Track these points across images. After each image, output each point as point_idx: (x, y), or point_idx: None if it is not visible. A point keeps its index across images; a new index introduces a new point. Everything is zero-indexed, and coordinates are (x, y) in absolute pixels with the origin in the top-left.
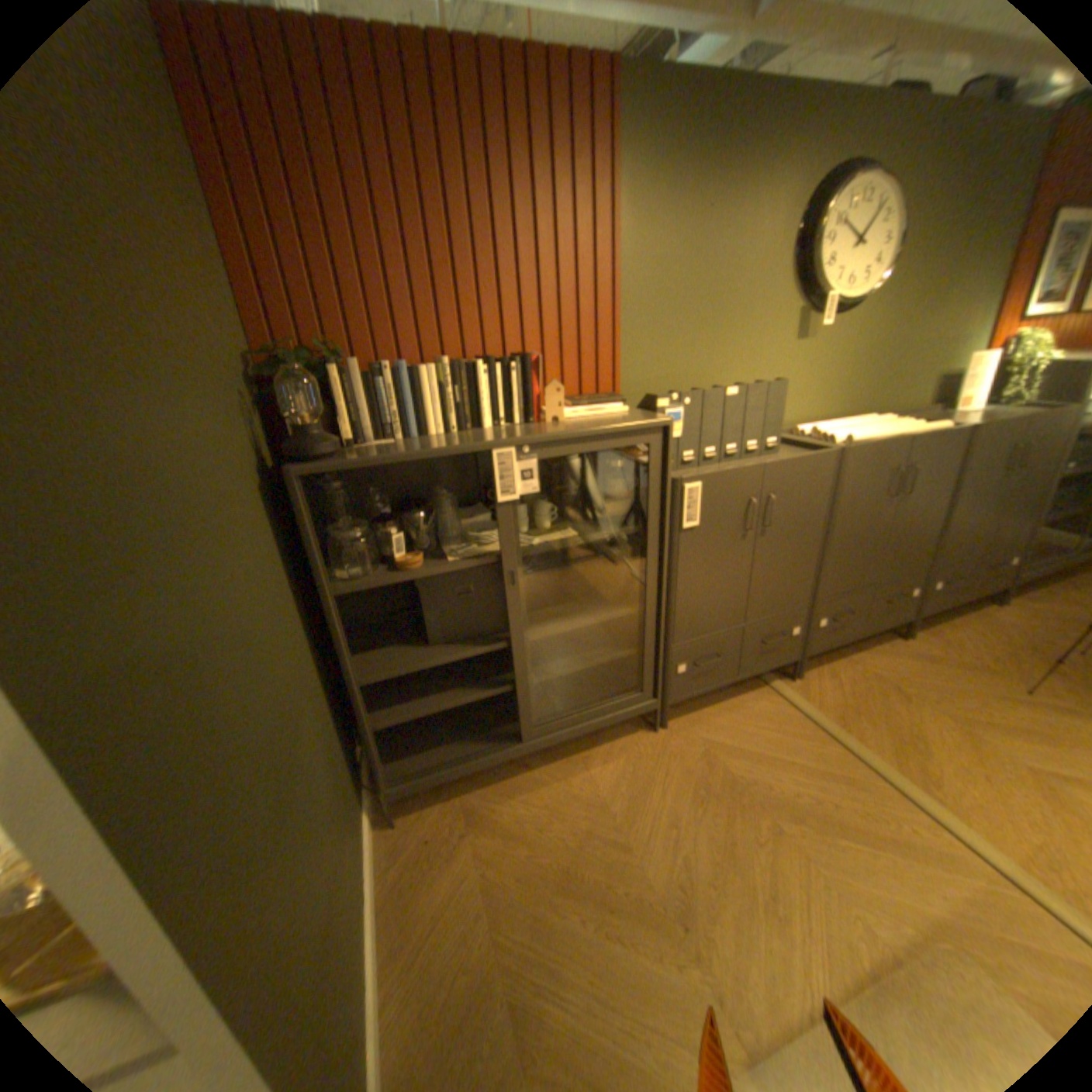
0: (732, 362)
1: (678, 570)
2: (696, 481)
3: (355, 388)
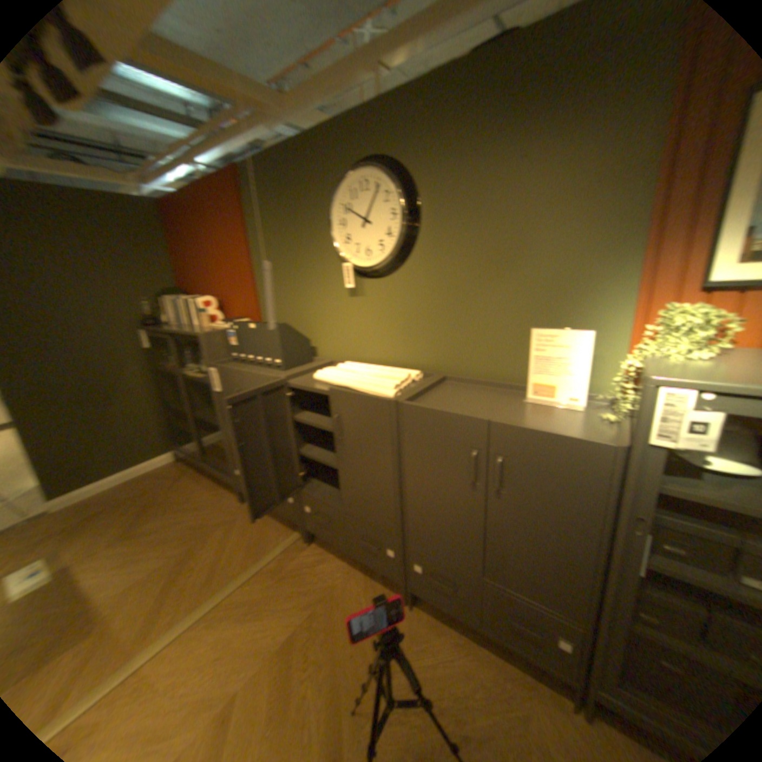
0: (309, 308)
1: (219, 412)
2: (212, 367)
3: (164, 305)
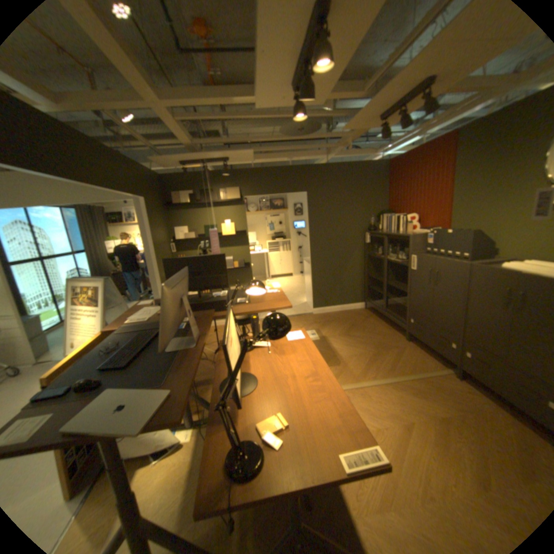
0: (501, 220)
1: (411, 282)
2: (415, 255)
3: (383, 219)
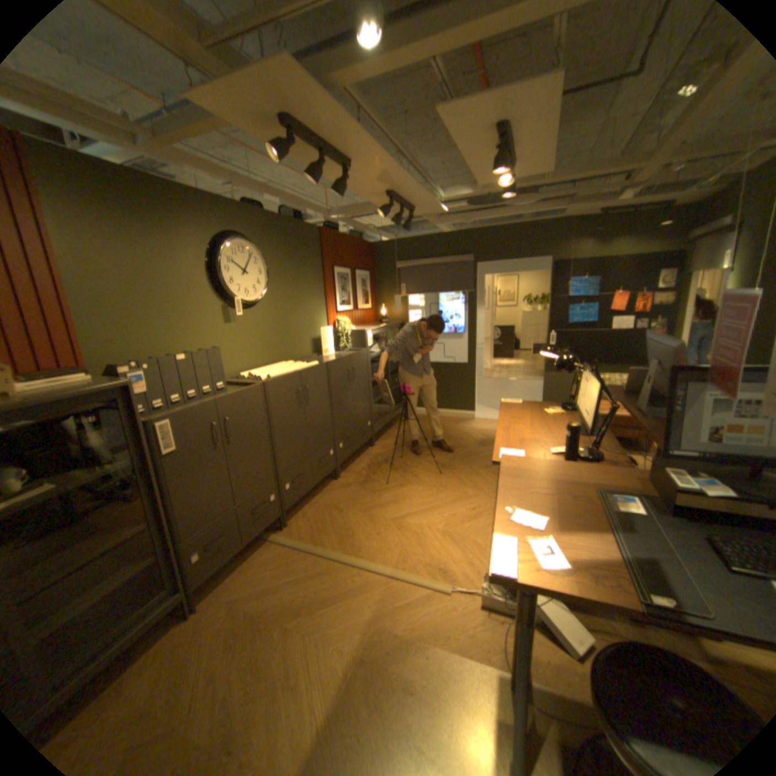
0: (182, 338)
1: (168, 486)
2: (164, 419)
3: None
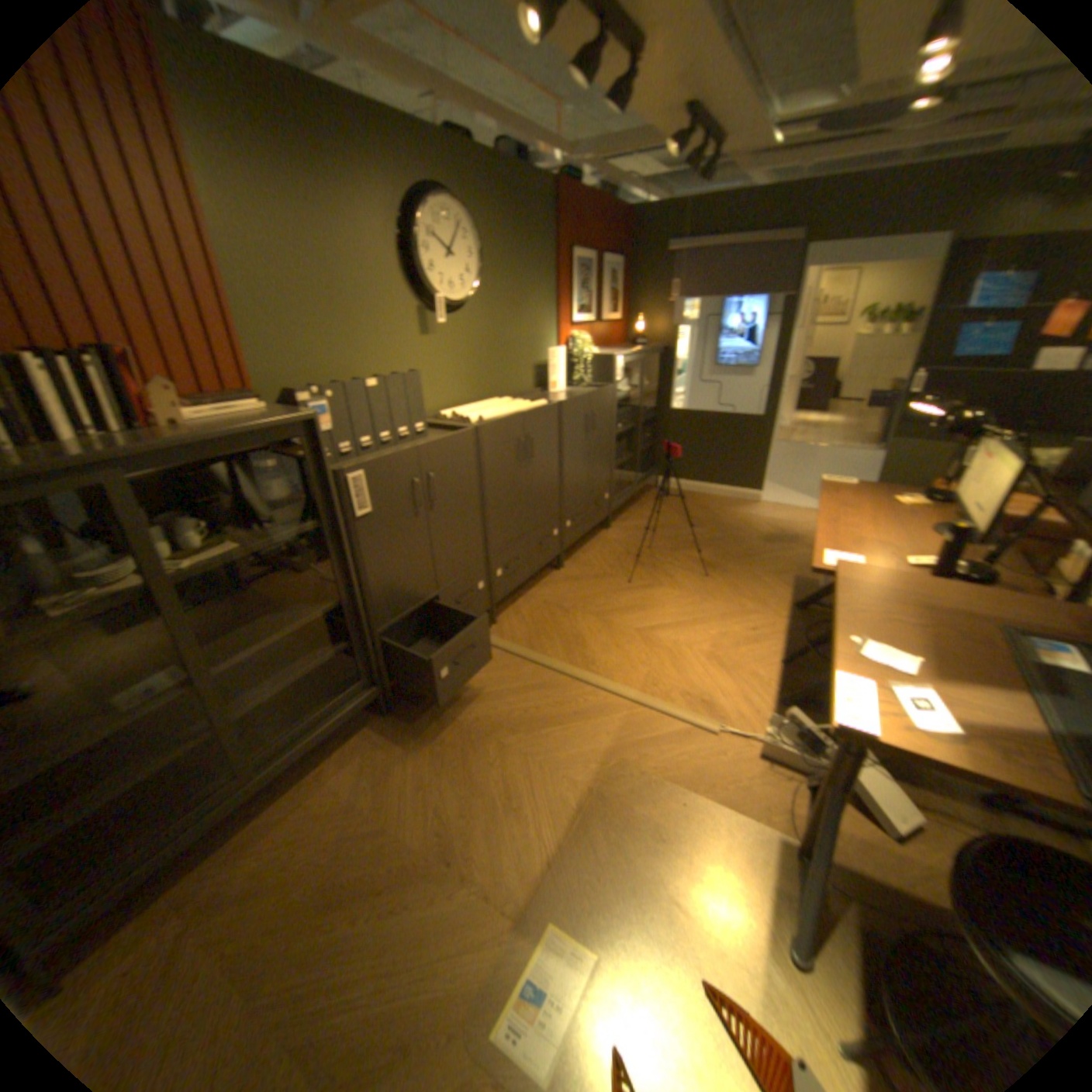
0: (369, 355)
1: (364, 557)
2: (359, 469)
3: None
